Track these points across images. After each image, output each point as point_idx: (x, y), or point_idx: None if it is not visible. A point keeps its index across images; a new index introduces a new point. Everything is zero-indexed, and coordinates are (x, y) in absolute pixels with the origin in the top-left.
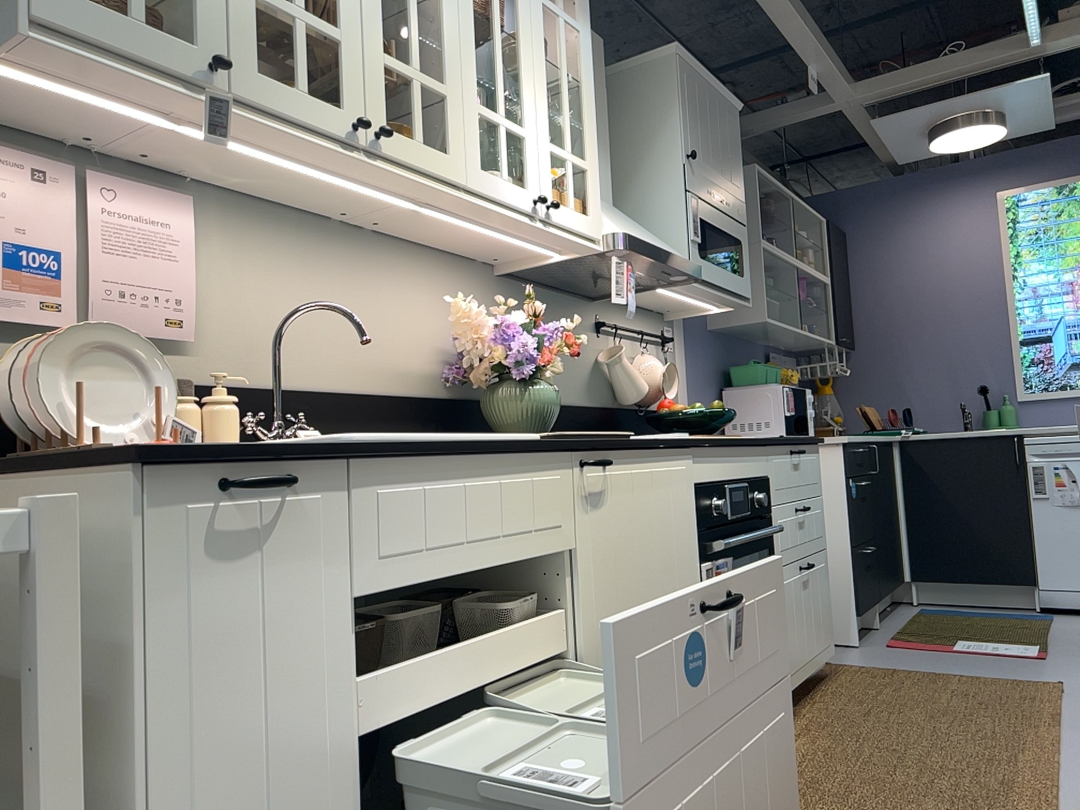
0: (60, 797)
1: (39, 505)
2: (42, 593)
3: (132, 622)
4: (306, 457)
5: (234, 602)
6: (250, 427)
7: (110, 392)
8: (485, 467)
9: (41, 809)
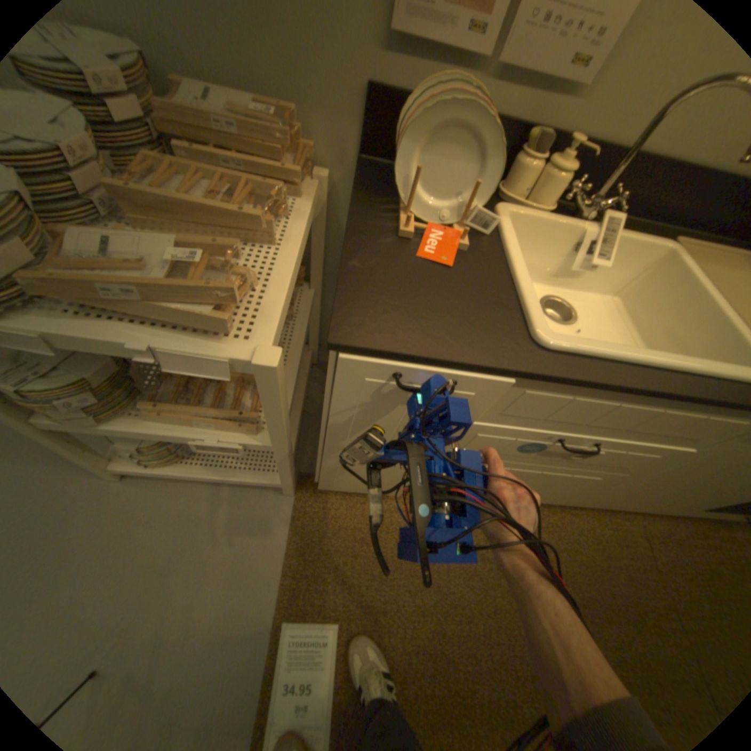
0: (286, 434)
1: (261, 369)
2: (267, 396)
3: (329, 398)
4: (475, 371)
5: (389, 407)
6: (574, 193)
7: (458, 163)
8: (665, 403)
9: (275, 439)
